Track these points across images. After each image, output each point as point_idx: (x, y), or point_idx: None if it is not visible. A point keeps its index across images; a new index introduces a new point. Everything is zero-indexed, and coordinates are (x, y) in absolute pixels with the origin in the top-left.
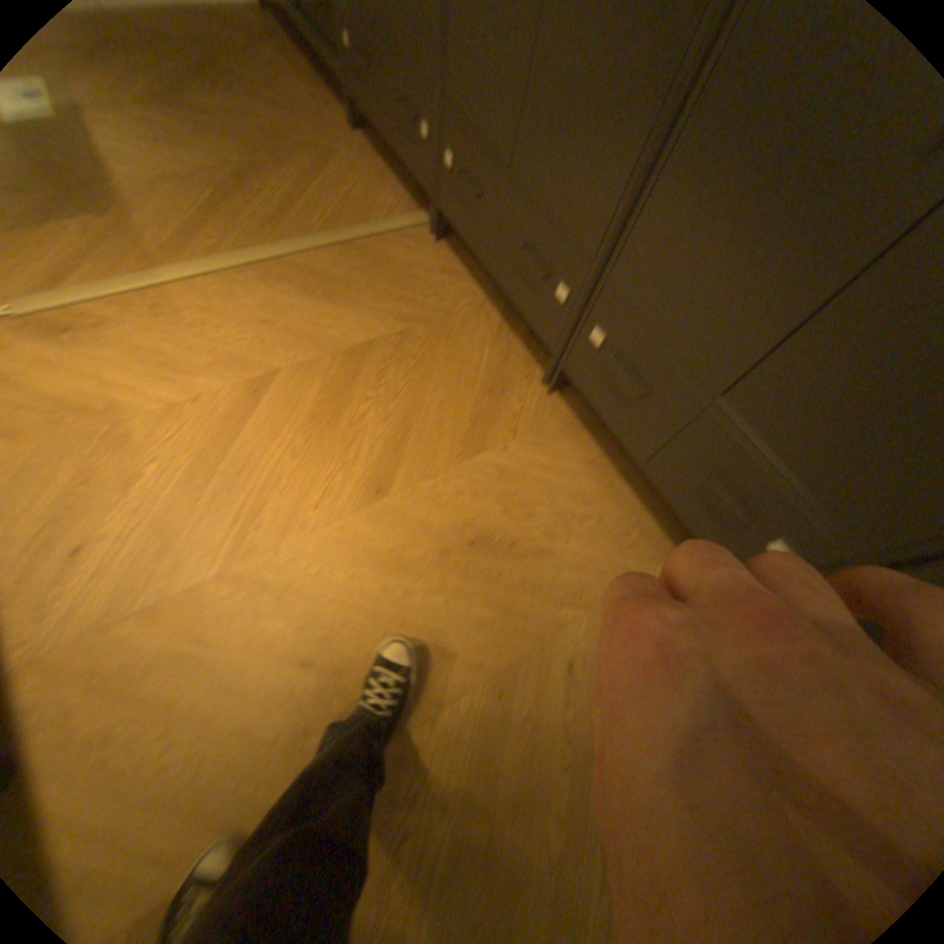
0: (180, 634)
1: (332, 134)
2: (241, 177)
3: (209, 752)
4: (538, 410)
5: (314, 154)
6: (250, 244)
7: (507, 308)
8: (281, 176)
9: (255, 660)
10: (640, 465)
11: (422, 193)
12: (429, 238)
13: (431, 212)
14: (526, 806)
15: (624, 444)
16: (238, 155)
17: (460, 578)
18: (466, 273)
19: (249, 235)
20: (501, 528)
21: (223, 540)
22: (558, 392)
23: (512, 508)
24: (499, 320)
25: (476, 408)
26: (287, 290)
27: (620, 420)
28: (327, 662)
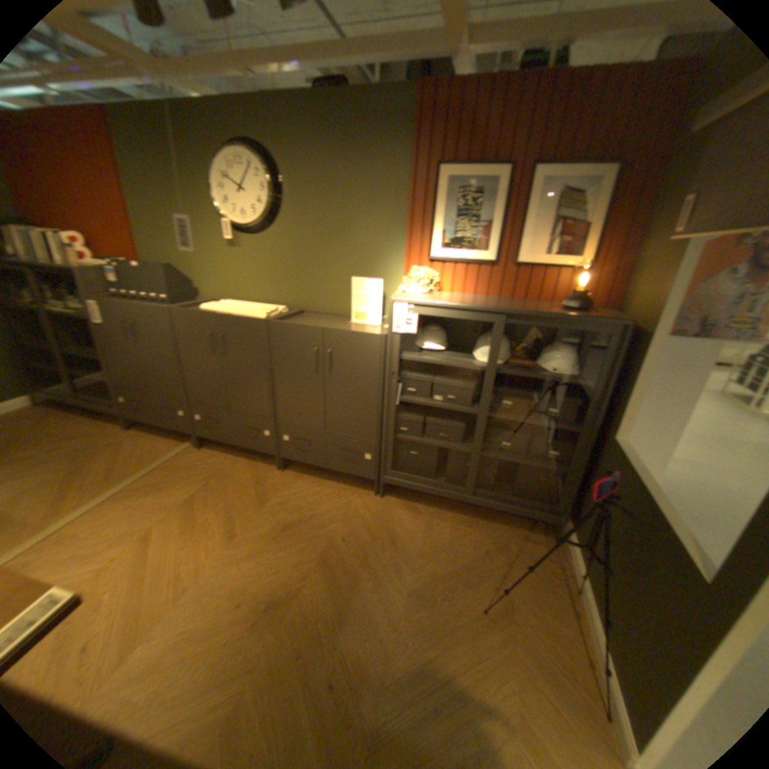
0: (167, 635)
1: (115, 435)
2: (72, 471)
3: (212, 658)
4: (280, 478)
5: (110, 446)
6: (98, 492)
7: (246, 454)
8: (97, 461)
9: (212, 618)
10: (324, 466)
11: (179, 436)
12: (194, 449)
13: (189, 440)
14: (352, 583)
15: (315, 463)
16: (63, 464)
17: (284, 541)
18: (220, 452)
19: (94, 489)
20: (290, 518)
21: (165, 594)
22: (285, 469)
23: (290, 510)
24: (245, 459)
25: (254, 490)
26: (133, 498)
27: (308, 456)
28: (246, 598)
